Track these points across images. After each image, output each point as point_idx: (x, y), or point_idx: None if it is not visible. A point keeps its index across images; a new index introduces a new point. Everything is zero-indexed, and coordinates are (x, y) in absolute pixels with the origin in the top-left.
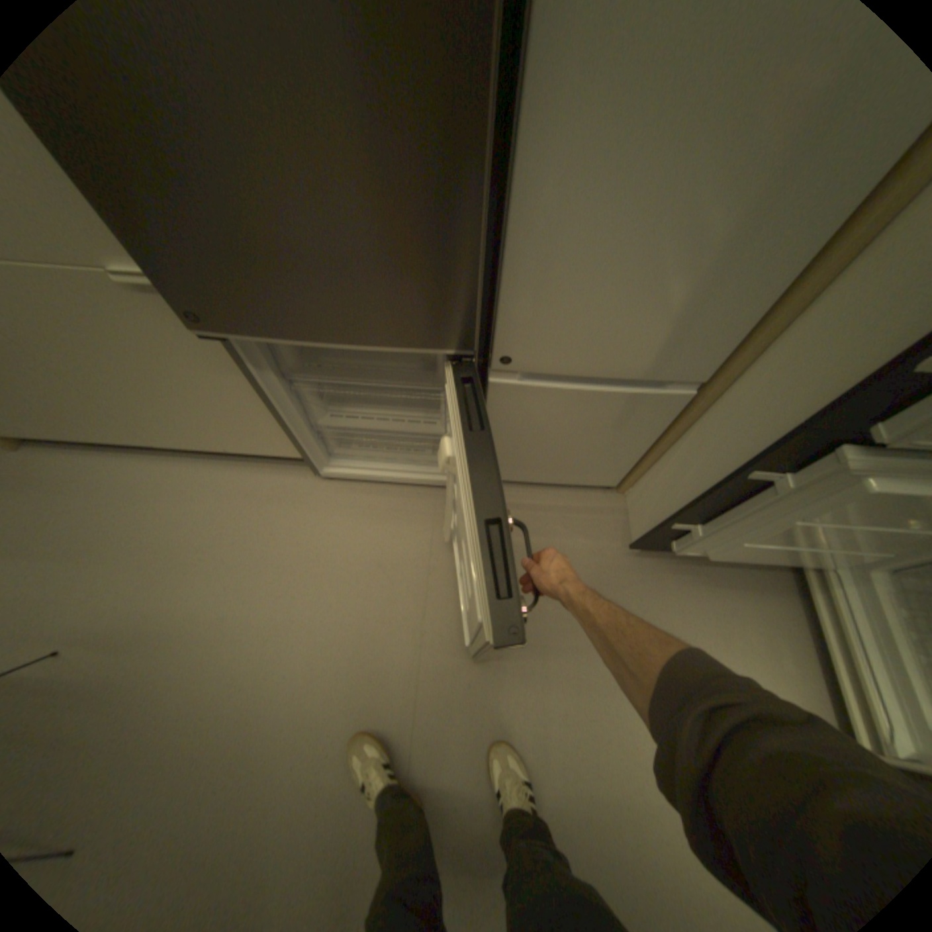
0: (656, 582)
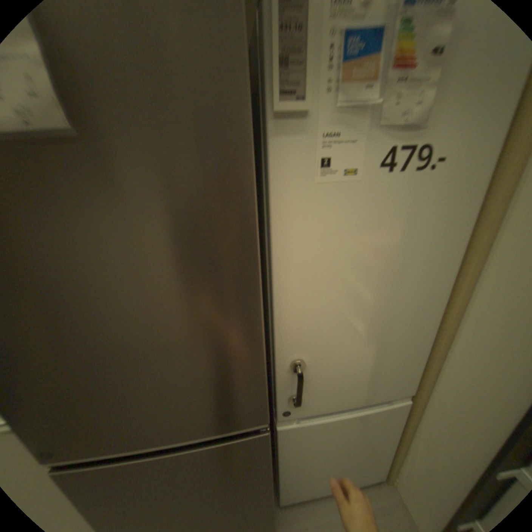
0: None
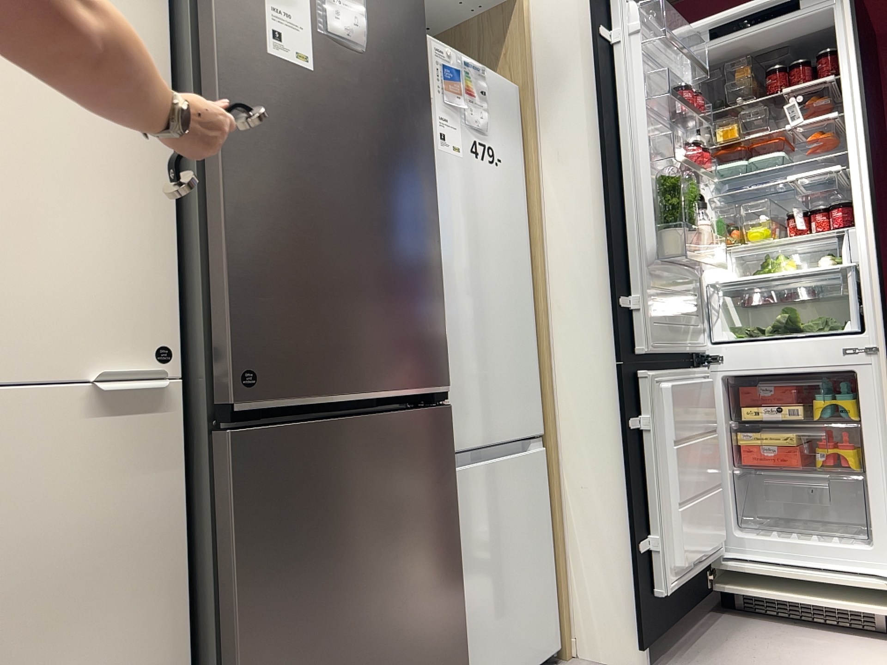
0: None
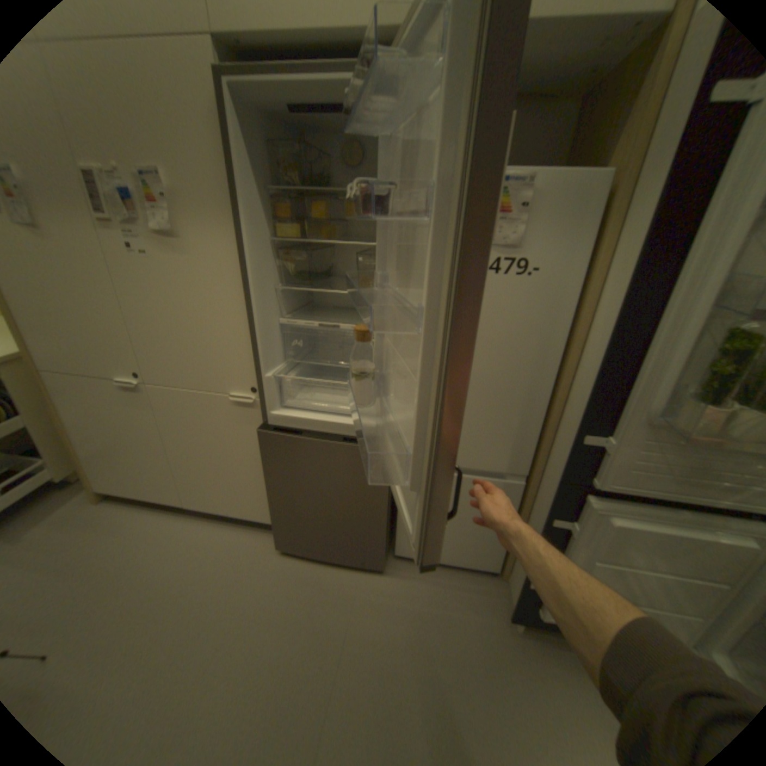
0: (539, 663)
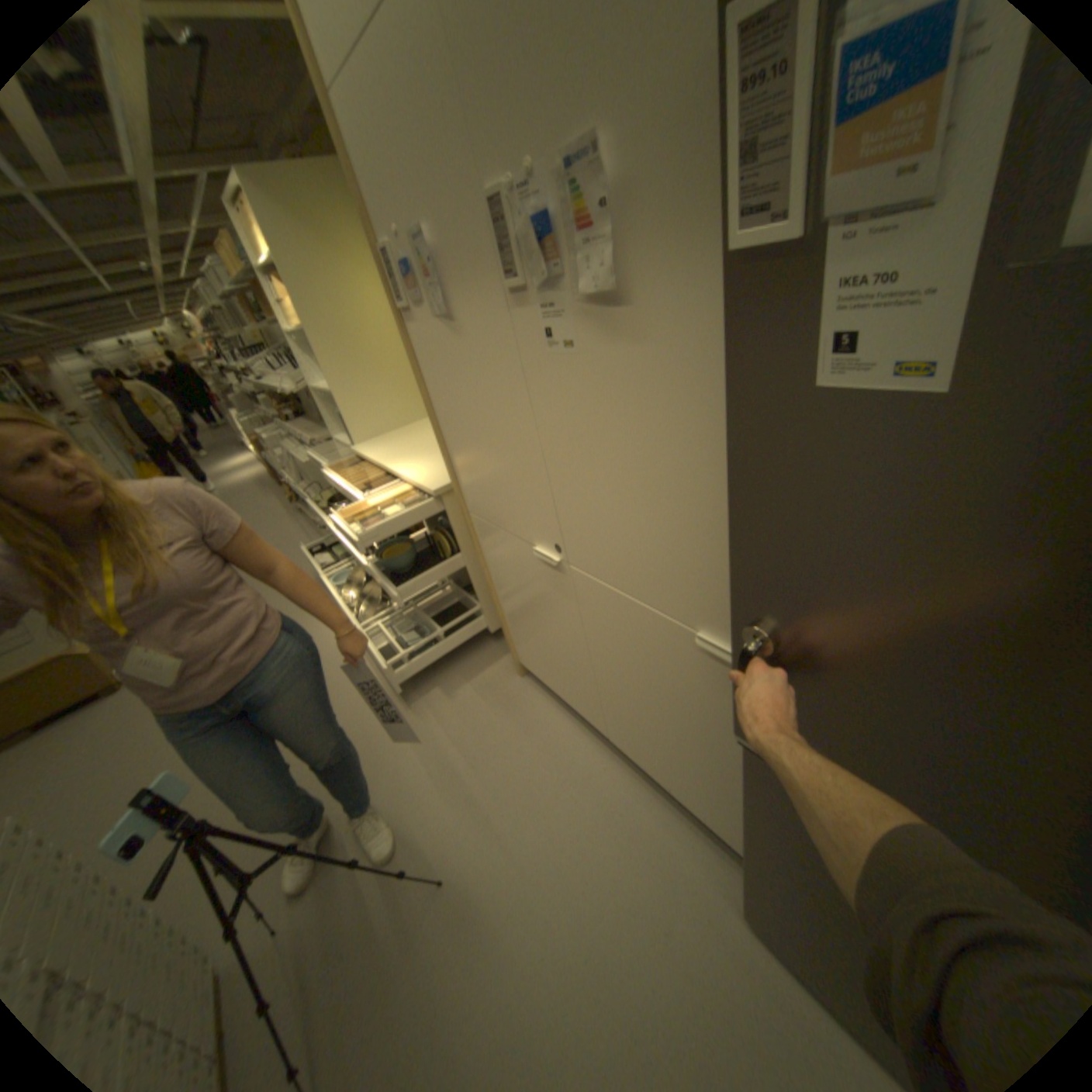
0: None
